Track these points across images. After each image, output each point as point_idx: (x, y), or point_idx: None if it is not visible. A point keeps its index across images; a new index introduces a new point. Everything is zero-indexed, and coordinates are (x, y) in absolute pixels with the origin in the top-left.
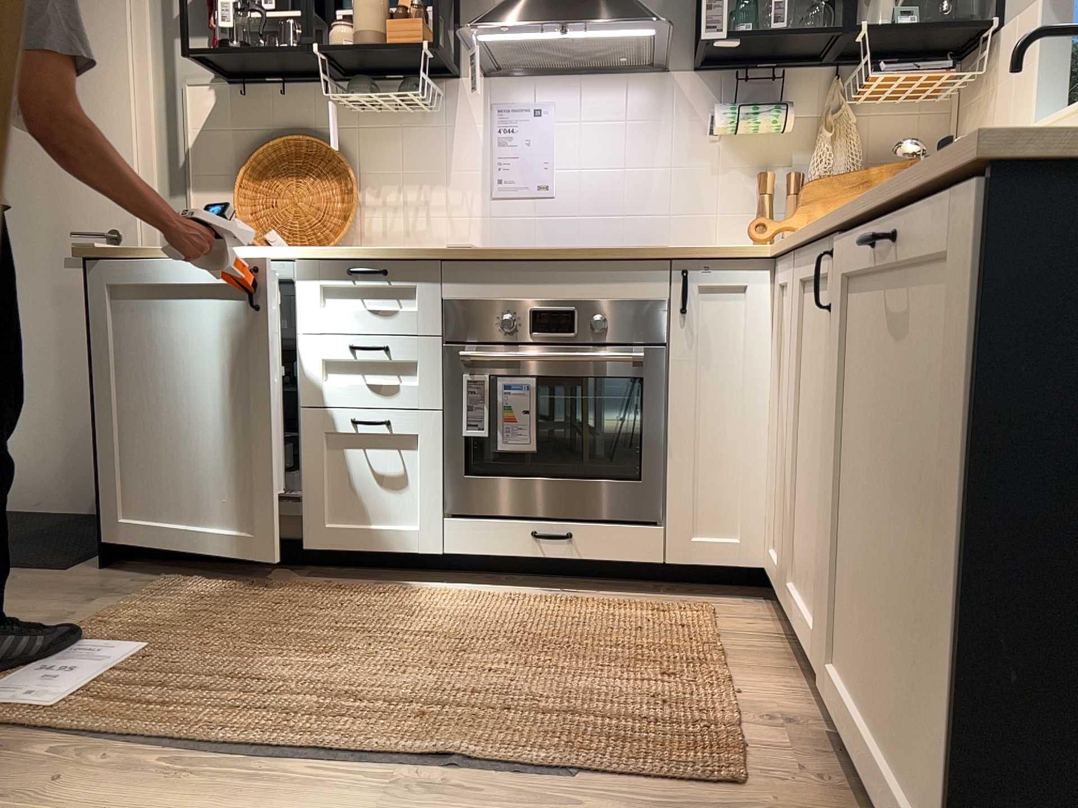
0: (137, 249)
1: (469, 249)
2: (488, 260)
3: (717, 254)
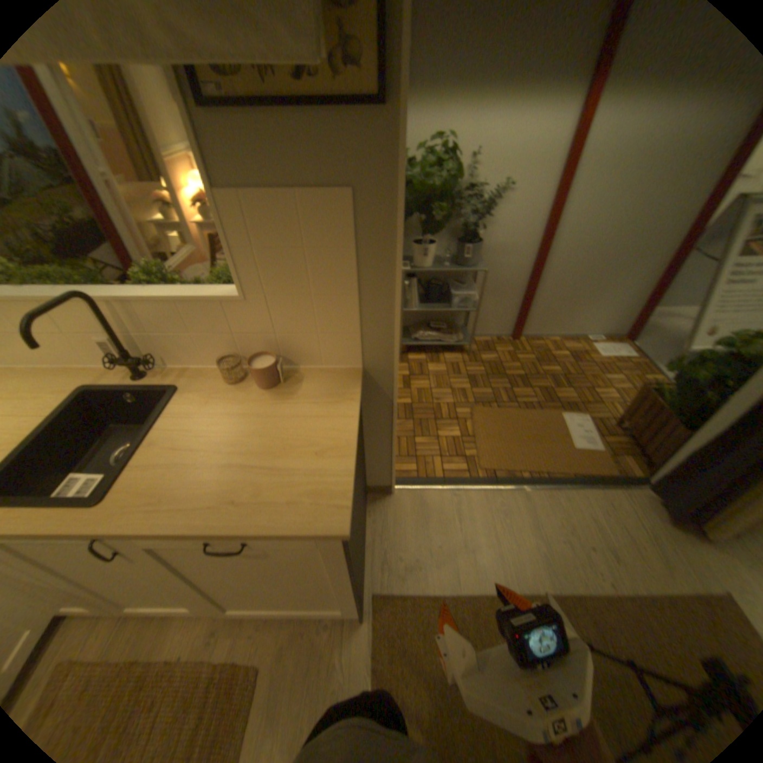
0: None
1: None
2: None
3: None
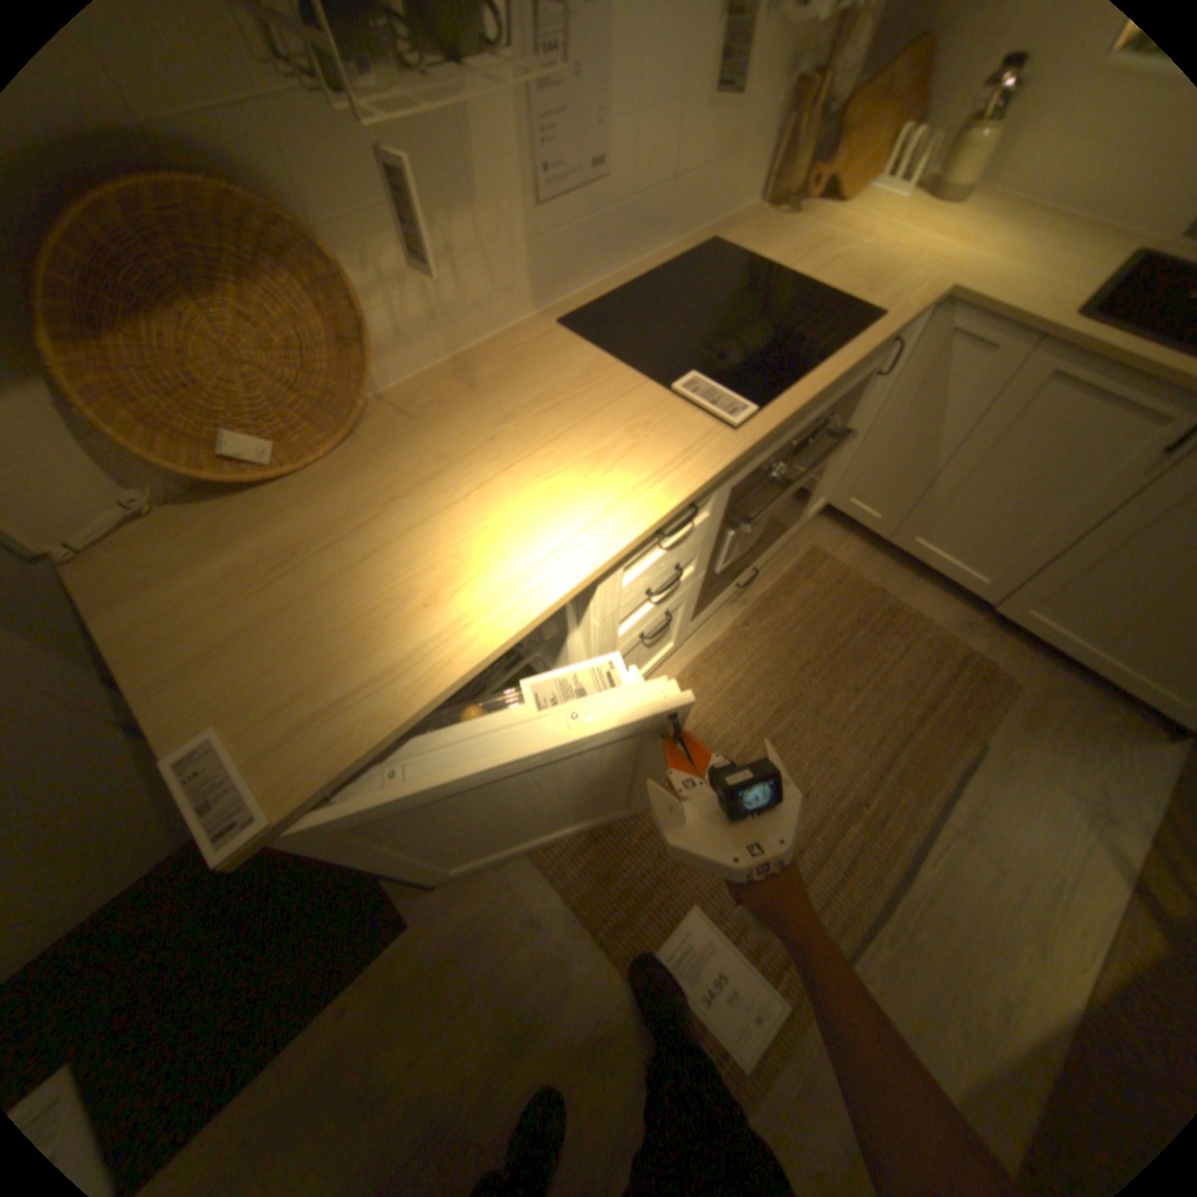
0: (359, 750)
1: (772, 421)
2: (784, 424)
3: (925, 312)
